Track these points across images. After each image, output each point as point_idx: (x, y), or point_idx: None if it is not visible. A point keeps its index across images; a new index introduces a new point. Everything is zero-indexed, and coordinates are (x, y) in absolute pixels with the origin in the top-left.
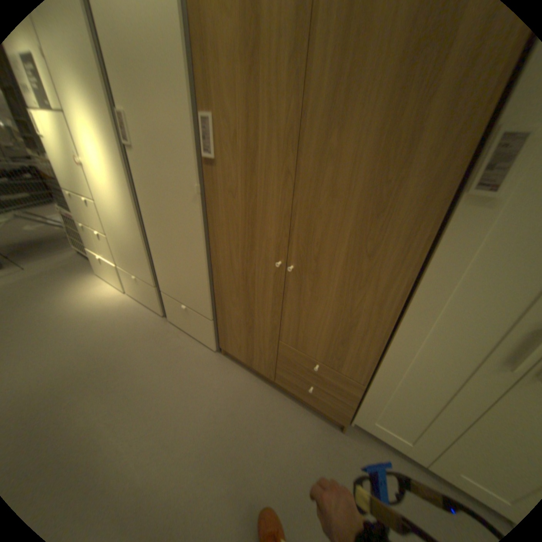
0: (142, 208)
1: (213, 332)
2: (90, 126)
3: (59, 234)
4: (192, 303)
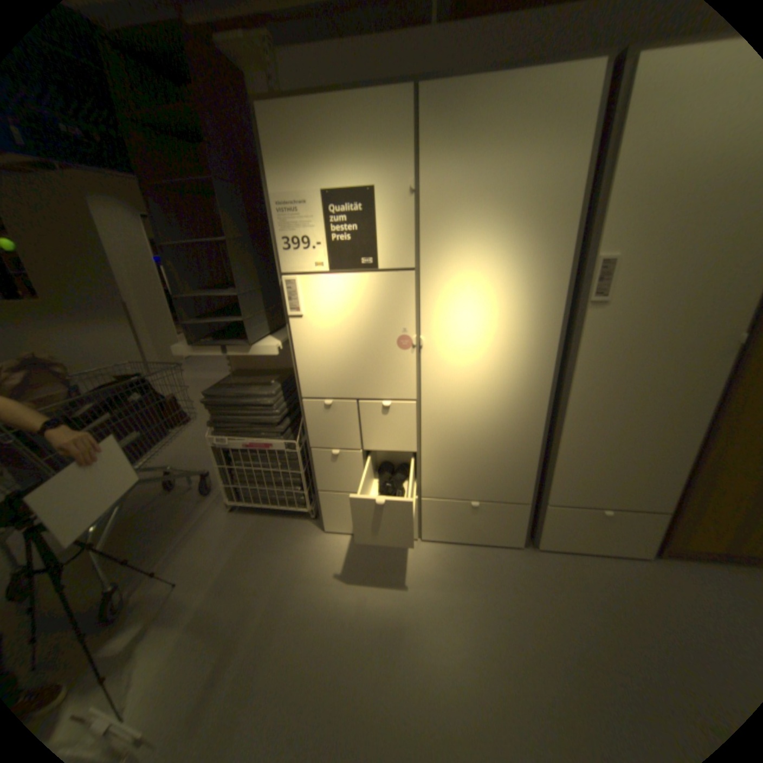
0: (568, 388)
1: (663, 533)
2: (500, 288)
3: (143, 495)
4: (636, 502)
